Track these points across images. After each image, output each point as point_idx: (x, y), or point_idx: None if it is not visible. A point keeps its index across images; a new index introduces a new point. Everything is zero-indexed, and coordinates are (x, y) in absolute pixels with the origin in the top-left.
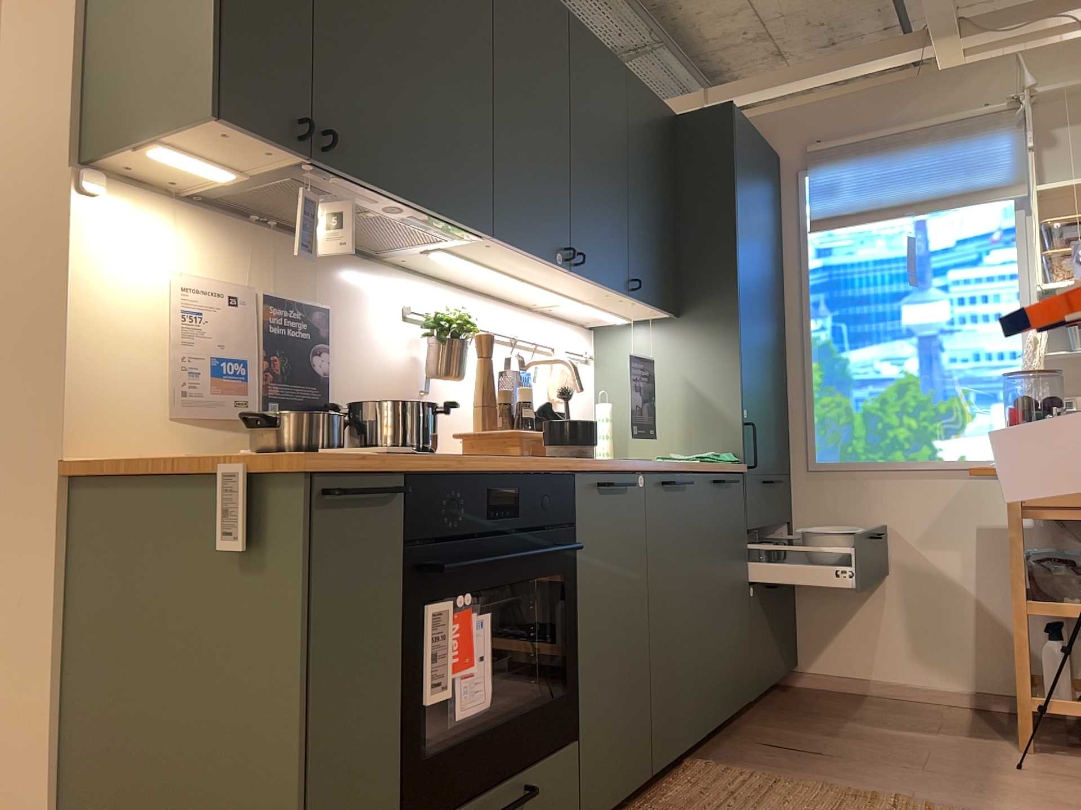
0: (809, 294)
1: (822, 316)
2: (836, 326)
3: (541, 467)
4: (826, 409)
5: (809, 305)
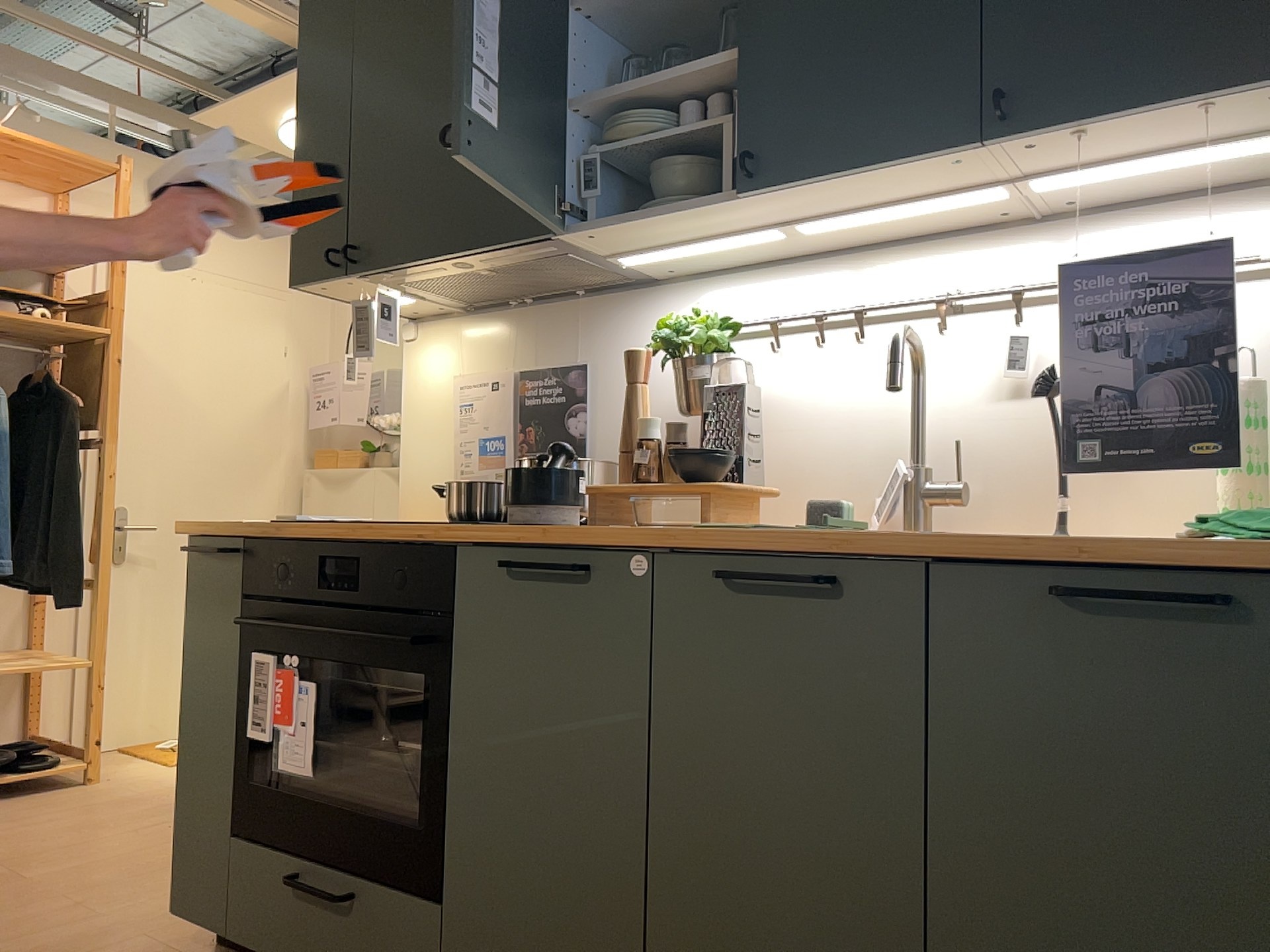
0: None
1: None
2: None
3: (404, 535)
4: None
5: None
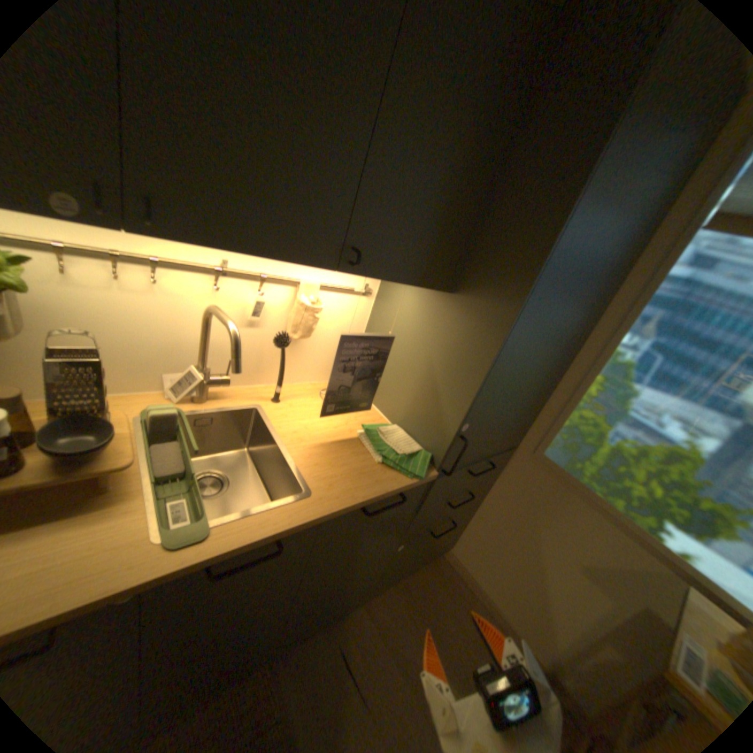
0: (648, 304)
1: (645, 335)
2: (653, 354)
3: None
4: (583, 422)
5: (639, 317)
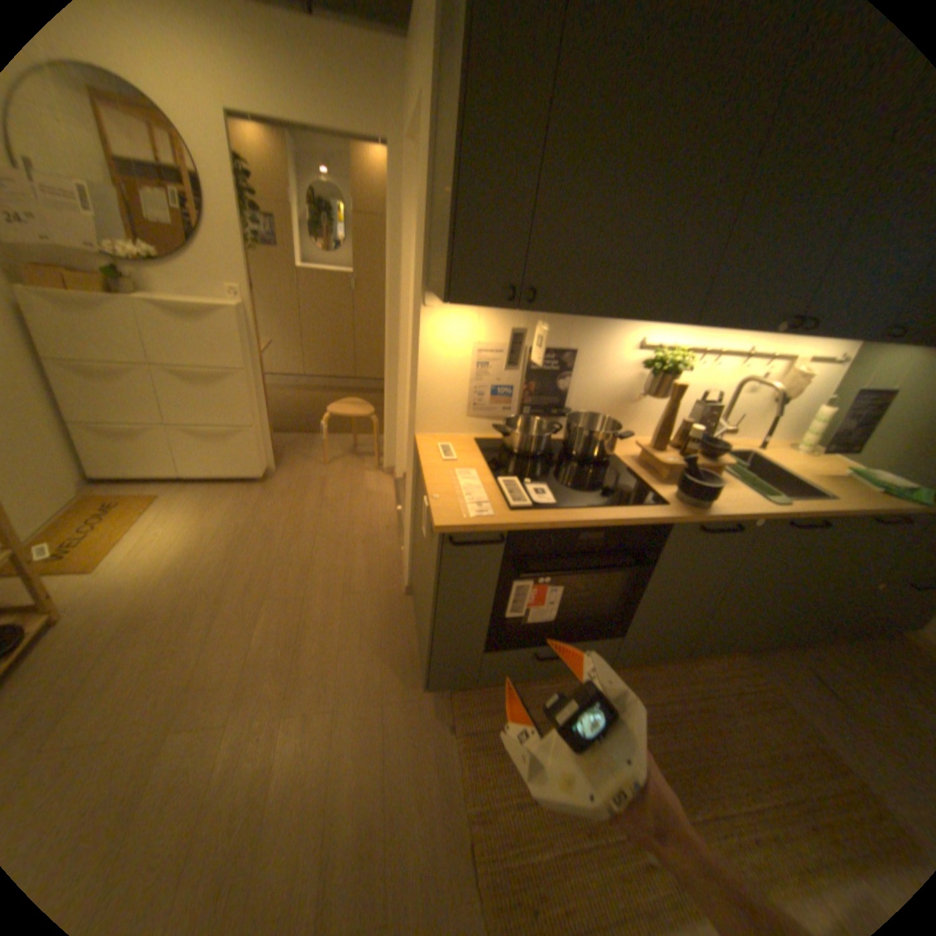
0: None
1: None
2: None
3: (639, 518)
4: None
5: None
